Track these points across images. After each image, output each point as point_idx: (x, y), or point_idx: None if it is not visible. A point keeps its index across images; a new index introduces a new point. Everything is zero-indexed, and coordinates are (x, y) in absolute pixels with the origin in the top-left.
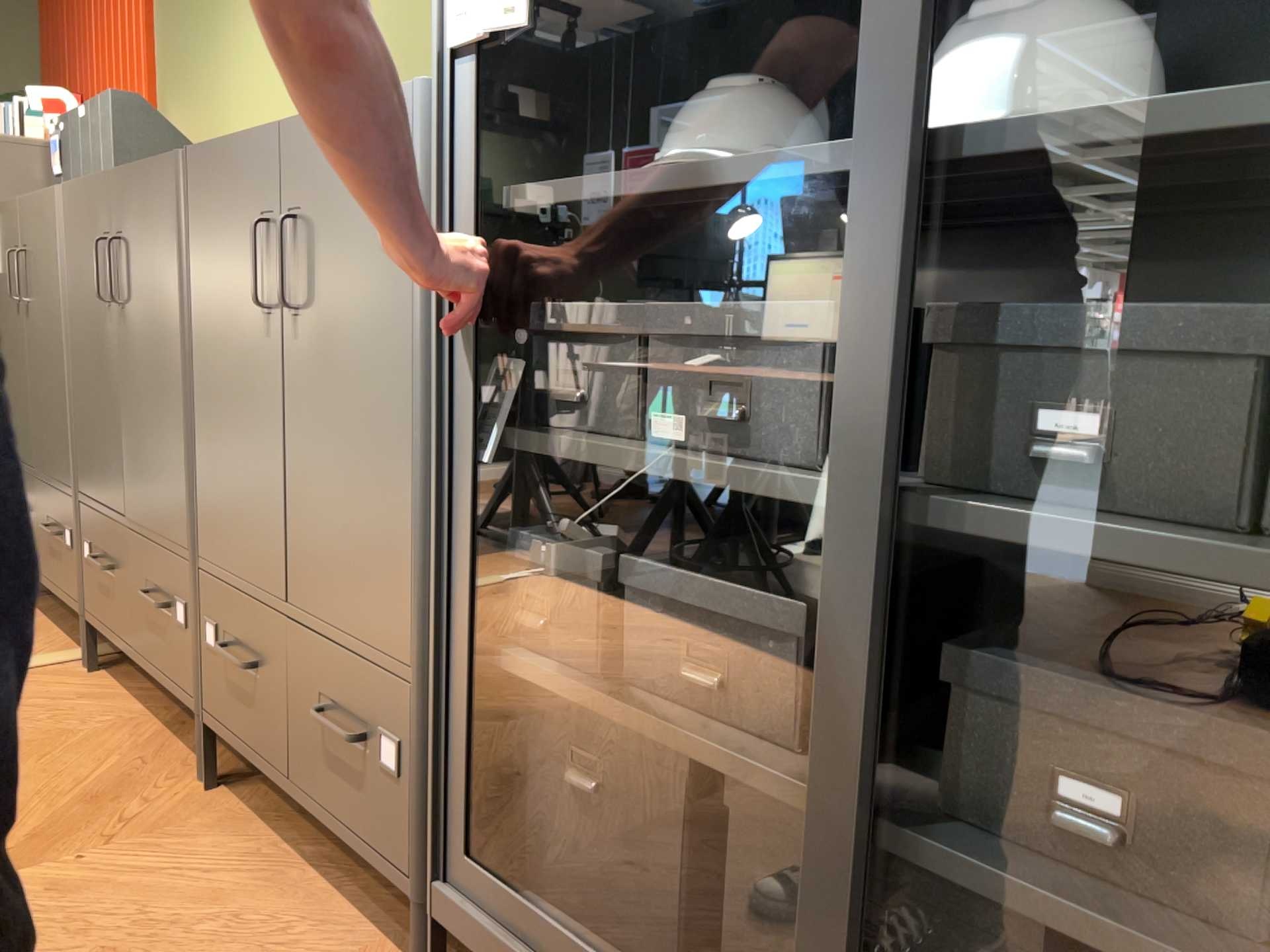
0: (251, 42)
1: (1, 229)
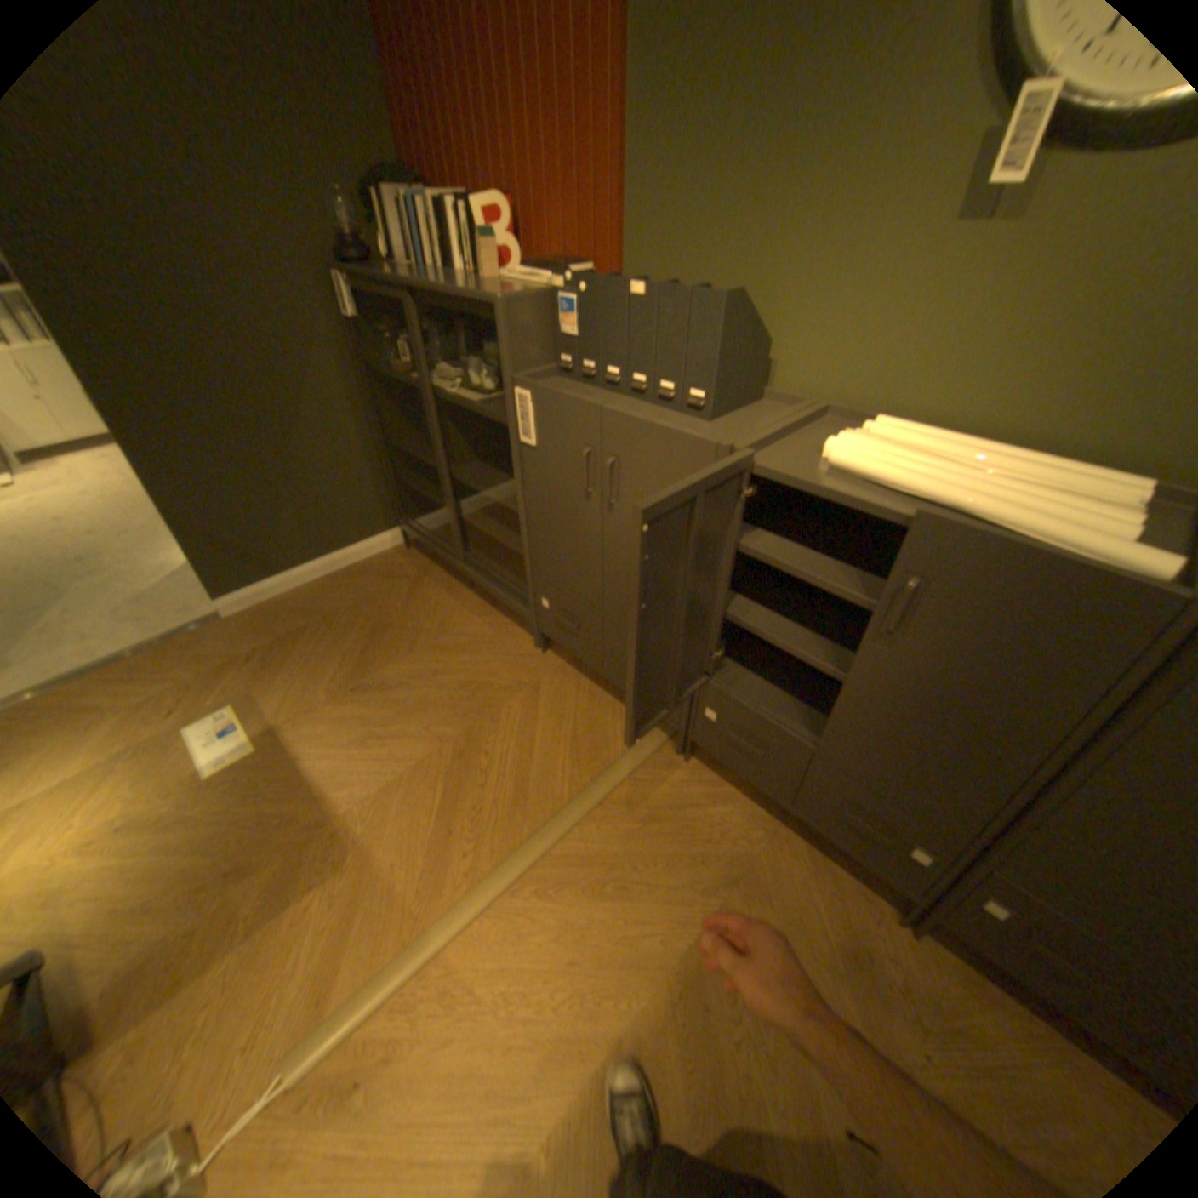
0: (863, 197)
1: (550, 412)
